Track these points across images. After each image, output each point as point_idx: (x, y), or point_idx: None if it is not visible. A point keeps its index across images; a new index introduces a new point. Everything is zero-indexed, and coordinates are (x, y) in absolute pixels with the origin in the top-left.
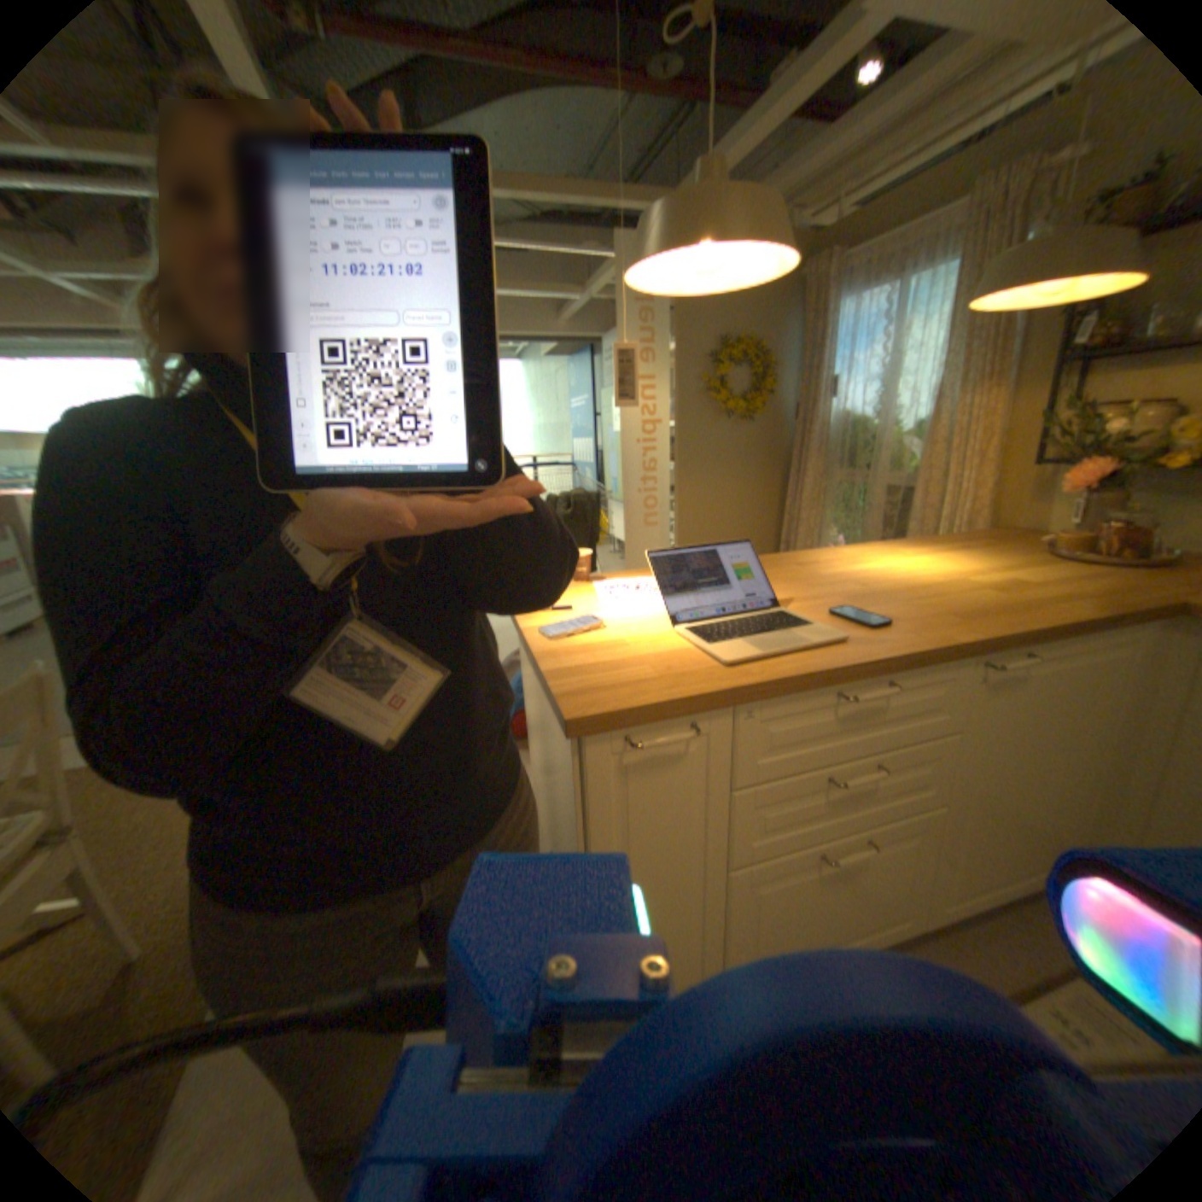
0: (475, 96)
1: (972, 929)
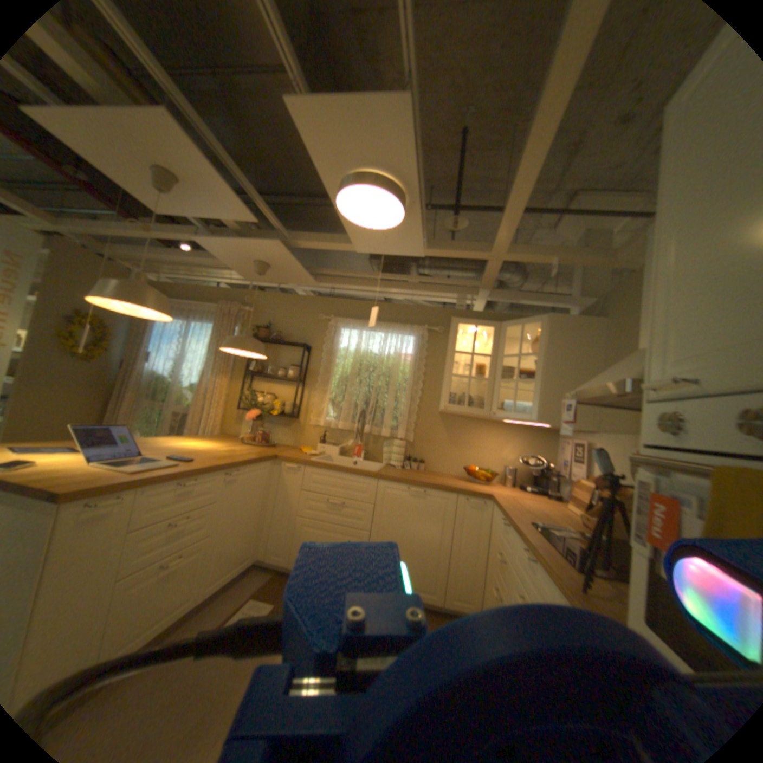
0: None
1: (212, 603)
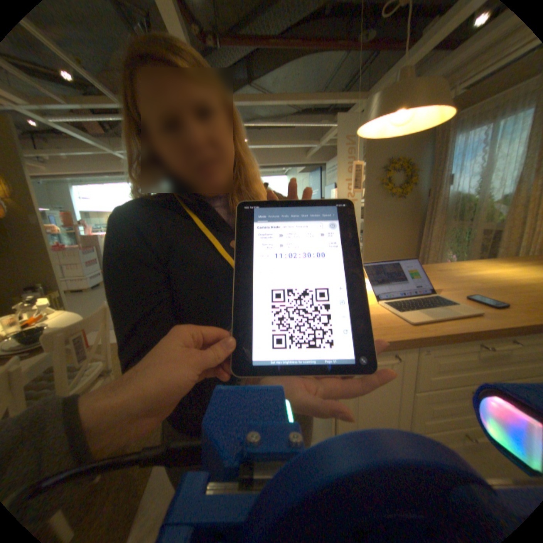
0: (276, 63)
1: None
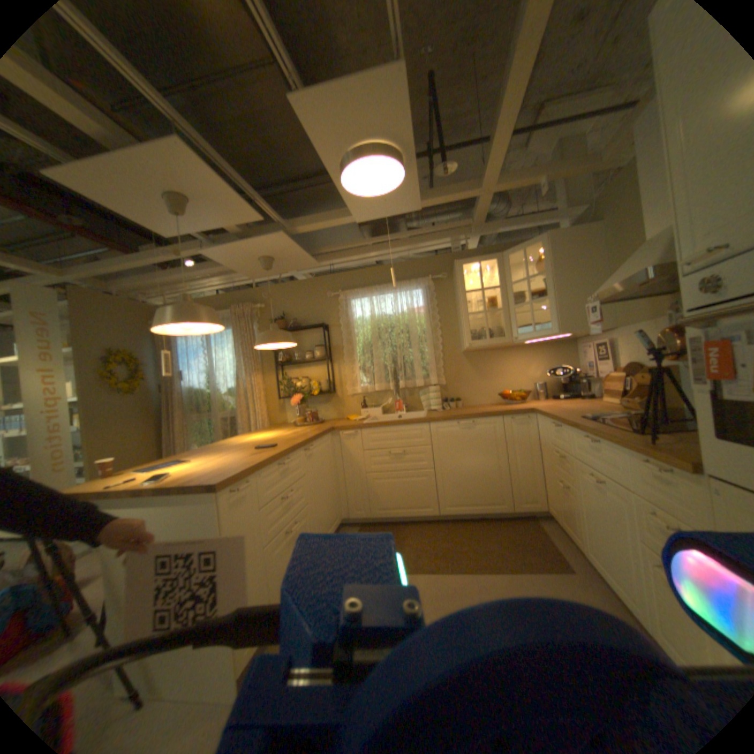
0: None
1: None
